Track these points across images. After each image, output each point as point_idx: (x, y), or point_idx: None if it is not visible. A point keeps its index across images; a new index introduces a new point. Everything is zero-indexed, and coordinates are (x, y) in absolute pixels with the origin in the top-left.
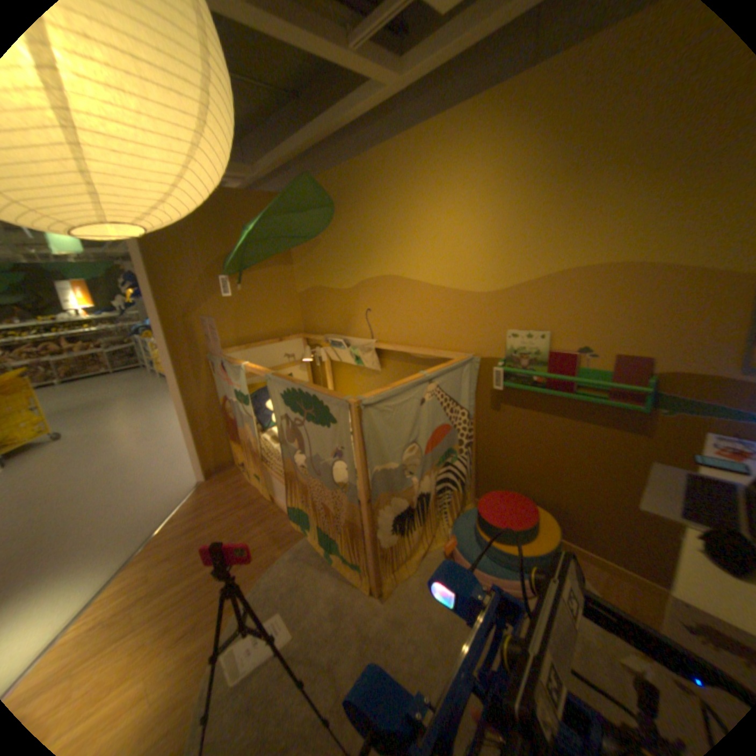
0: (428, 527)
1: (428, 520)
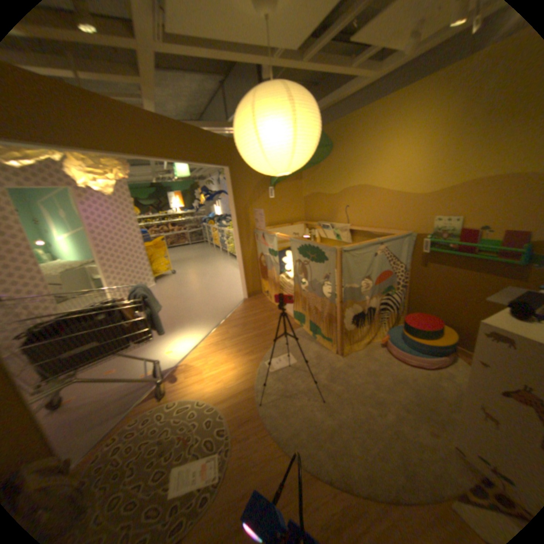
0: (373, 327)
1: (373, 323)
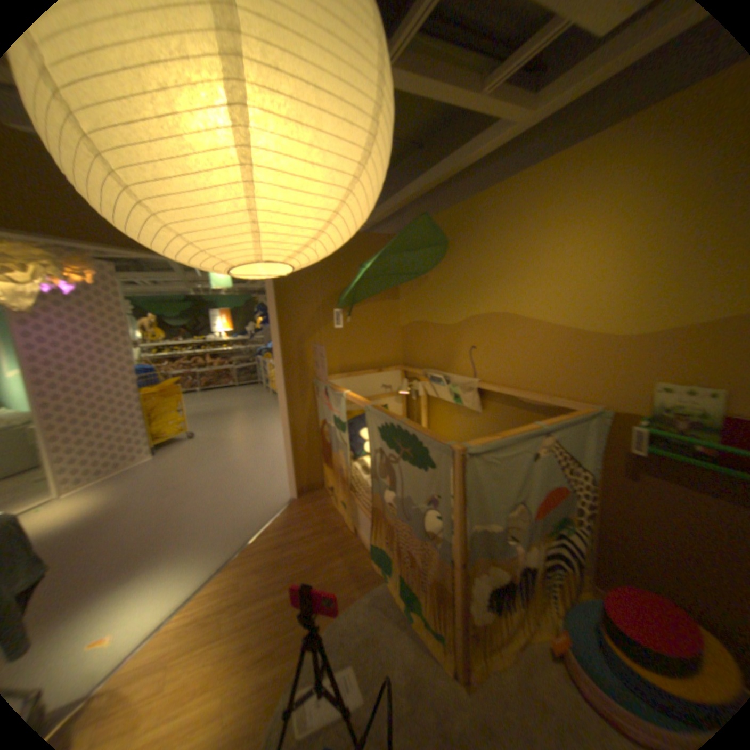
0: (534, 610)
1: (534, 602)
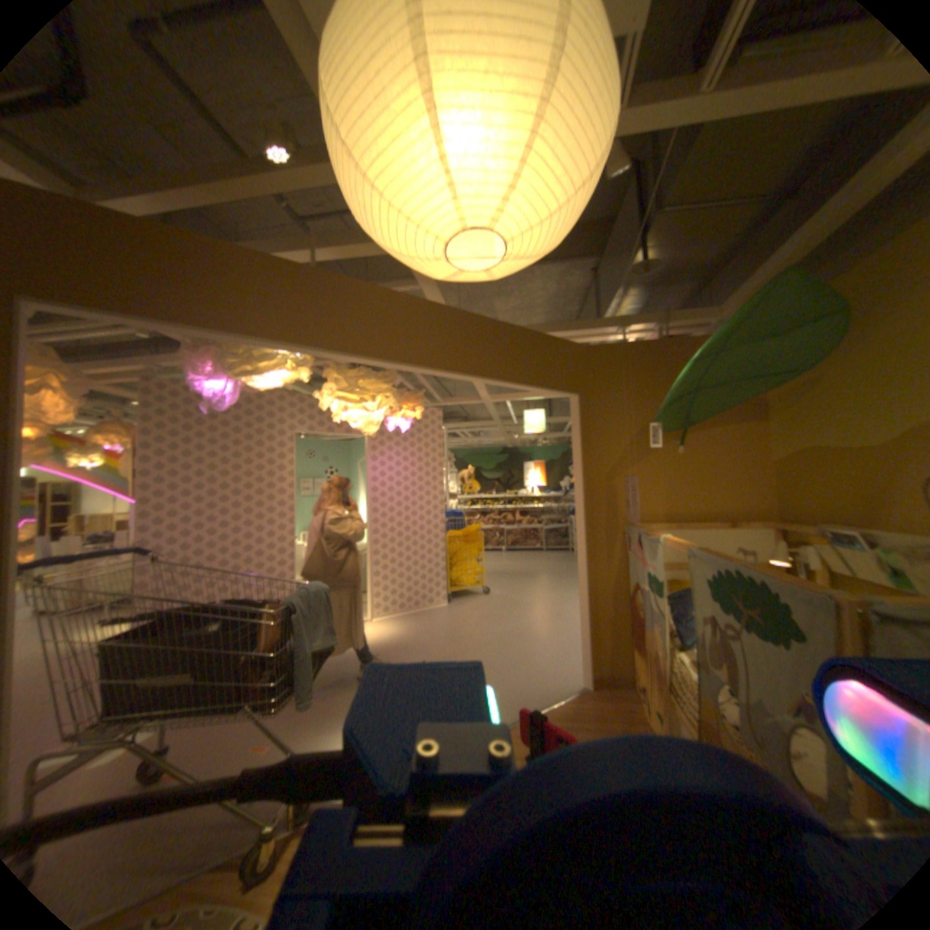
0: None
1: None
